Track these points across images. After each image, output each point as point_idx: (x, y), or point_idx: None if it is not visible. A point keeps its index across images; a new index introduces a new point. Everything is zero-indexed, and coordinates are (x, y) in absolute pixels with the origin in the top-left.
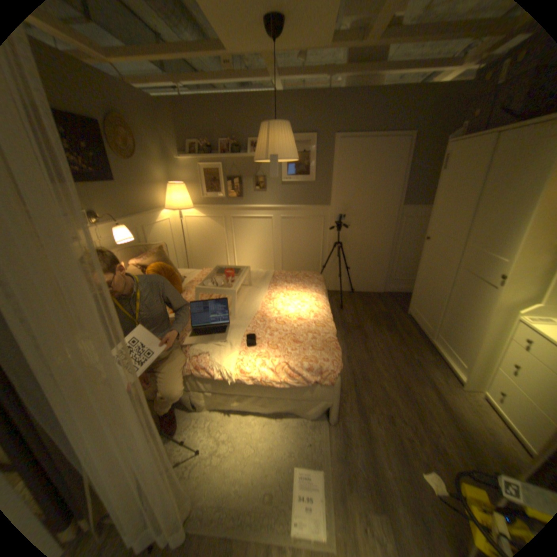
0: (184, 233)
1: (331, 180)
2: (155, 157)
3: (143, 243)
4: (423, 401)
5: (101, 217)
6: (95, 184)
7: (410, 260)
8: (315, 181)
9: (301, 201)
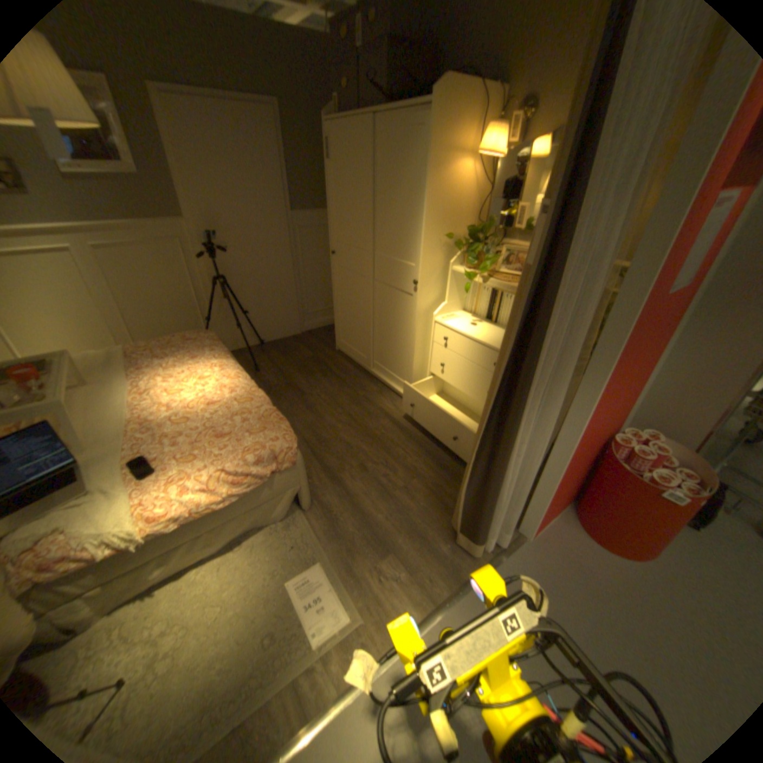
0: None
1: (169, 172)
2: None
3: None
4: (382, 433)
5: None
6: None
7: (319, 285)
8: (139, 173)
9: (124, 212)
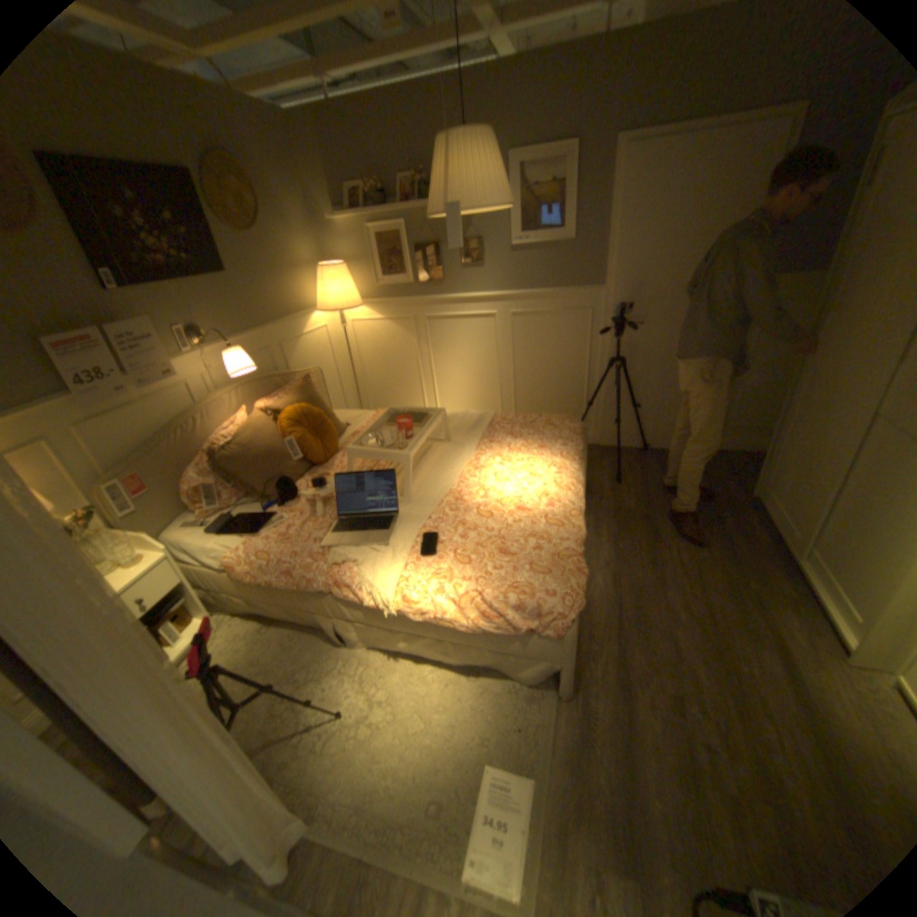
0: (349, 349)
1: (607, 235)
2: (295, 220)
3: (283, 370)
4: (754, 678)
5: (208, 334)
6: (193, 278)
7: (772, 390)
8: (576, 238)
9: (548, 280)
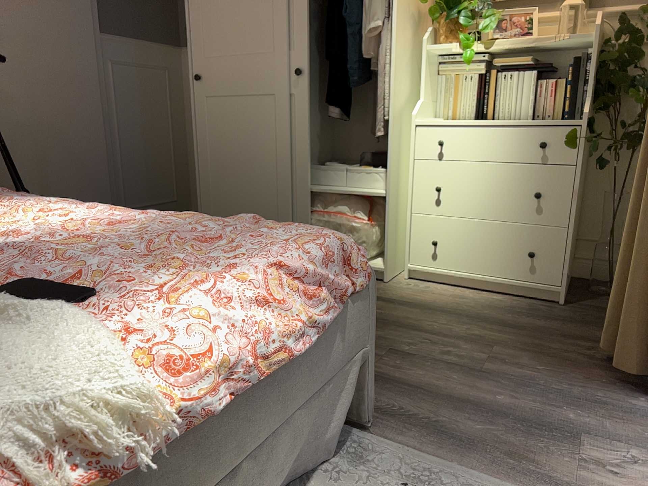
0: None
1: None
2: None
3: None
4: (381, 315)
5: None
6: None
7: (145, 162)
8: None
9: None
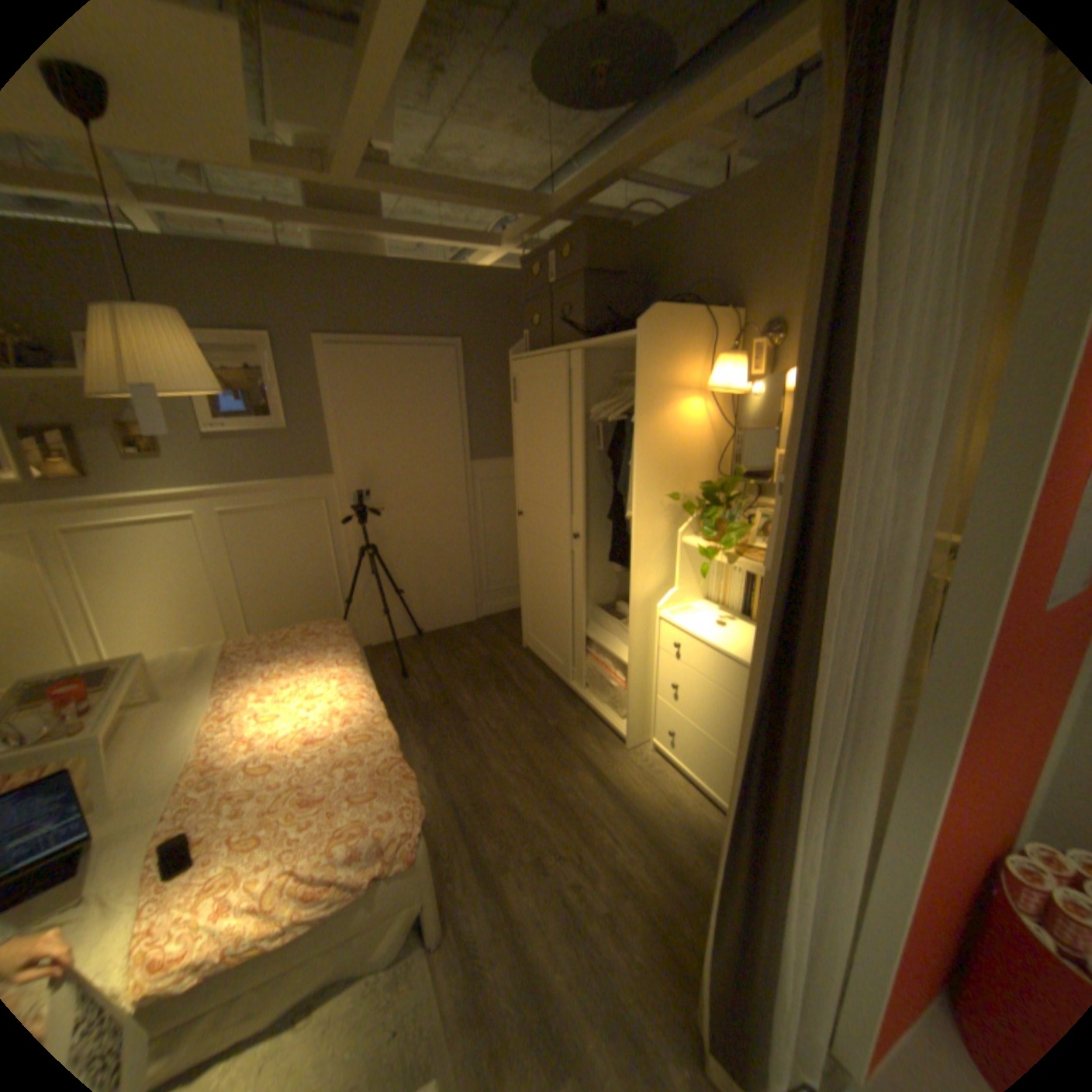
0: None
1: (323, 425)
2: None
3: None
4: (579, 799)
5: None
6: None
7: (505, 553)
8: (288, 427)
9: (262, 472)
